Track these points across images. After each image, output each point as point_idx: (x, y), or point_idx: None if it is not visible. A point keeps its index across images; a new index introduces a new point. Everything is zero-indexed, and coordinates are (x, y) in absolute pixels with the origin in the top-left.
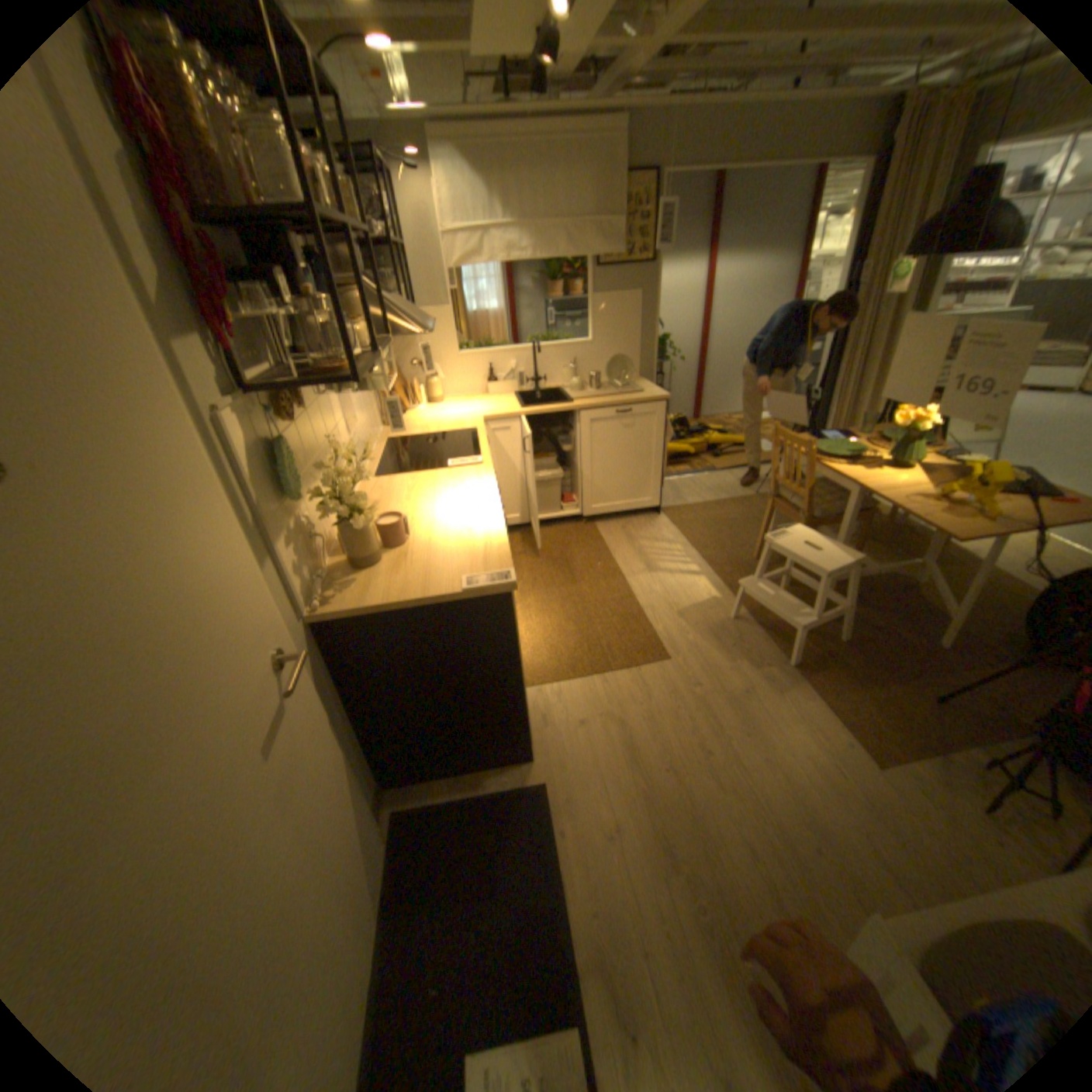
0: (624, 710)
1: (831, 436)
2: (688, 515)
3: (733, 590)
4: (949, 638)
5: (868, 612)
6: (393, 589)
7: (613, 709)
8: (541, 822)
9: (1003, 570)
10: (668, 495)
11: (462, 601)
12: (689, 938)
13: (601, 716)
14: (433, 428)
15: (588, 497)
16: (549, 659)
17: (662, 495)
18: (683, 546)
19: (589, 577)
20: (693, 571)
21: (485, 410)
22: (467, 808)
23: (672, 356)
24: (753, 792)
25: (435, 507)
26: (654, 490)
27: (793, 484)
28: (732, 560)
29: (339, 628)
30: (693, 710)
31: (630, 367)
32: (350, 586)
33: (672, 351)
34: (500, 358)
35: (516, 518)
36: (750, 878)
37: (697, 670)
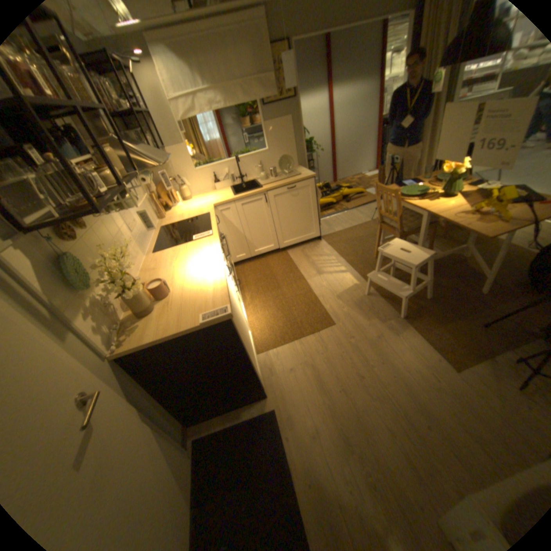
0: (313, 359)
1: (408, 183)
2: (336, 238)
3: (365, 278)
4: (486, 287)
5: (440, 279)
6: (159, 329)
7: (307, 359)
8: (274, 434)
9: (511, 242)
10: (324, 228)
11: (202, 329)
12: (363, 492)
13: (301, 365)
14: (185, 217)
15: (280, 238)
16: (269, 335)
17: (321, 229)
18: (335, 256)
19: (287, 283)
20: (342, 270)
21: (214, 200)
22: (233, 432)
23: (316, 149)
24: (389, 397)
25: (185, 268)
26: (316, 227)
27: (390, 215)
28: (362, 260)
29: (132, 358)
30: (351, 353)
31: (292, 161)
32: (135, 331)
33: (316, 147)
34: (218, 168)
35: (243, 256)
36: (393, 450)
37: (350, 328)
